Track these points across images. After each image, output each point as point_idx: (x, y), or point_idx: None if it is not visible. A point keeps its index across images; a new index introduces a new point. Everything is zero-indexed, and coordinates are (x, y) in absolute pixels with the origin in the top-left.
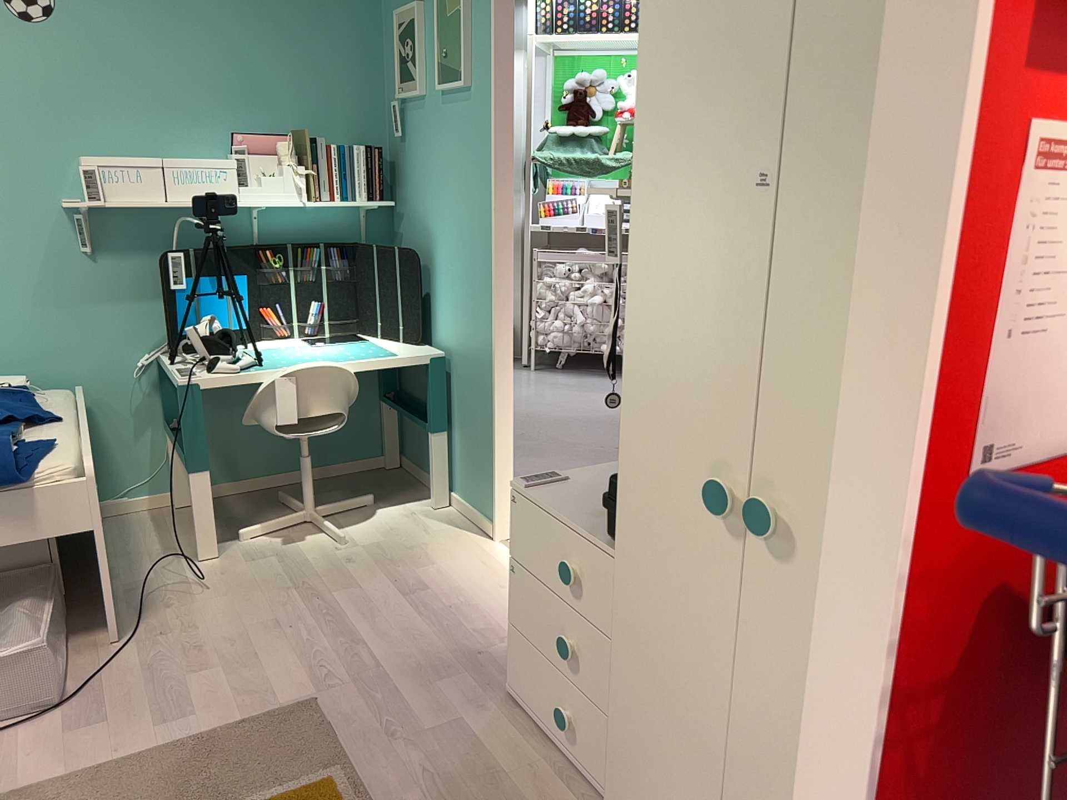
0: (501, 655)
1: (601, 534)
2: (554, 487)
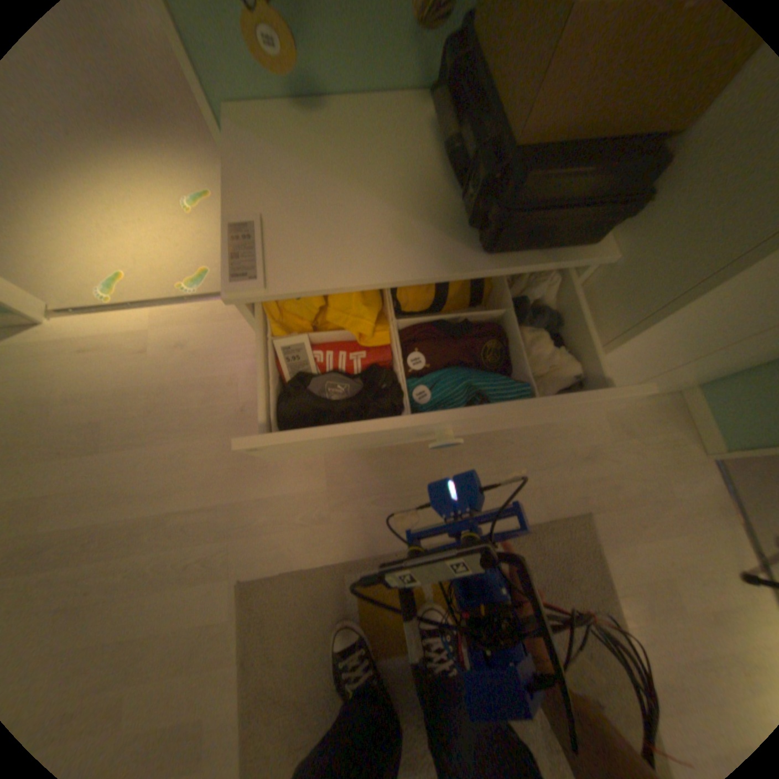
0: (252, 390)
1: (469, 256)
2: (287, 245)
